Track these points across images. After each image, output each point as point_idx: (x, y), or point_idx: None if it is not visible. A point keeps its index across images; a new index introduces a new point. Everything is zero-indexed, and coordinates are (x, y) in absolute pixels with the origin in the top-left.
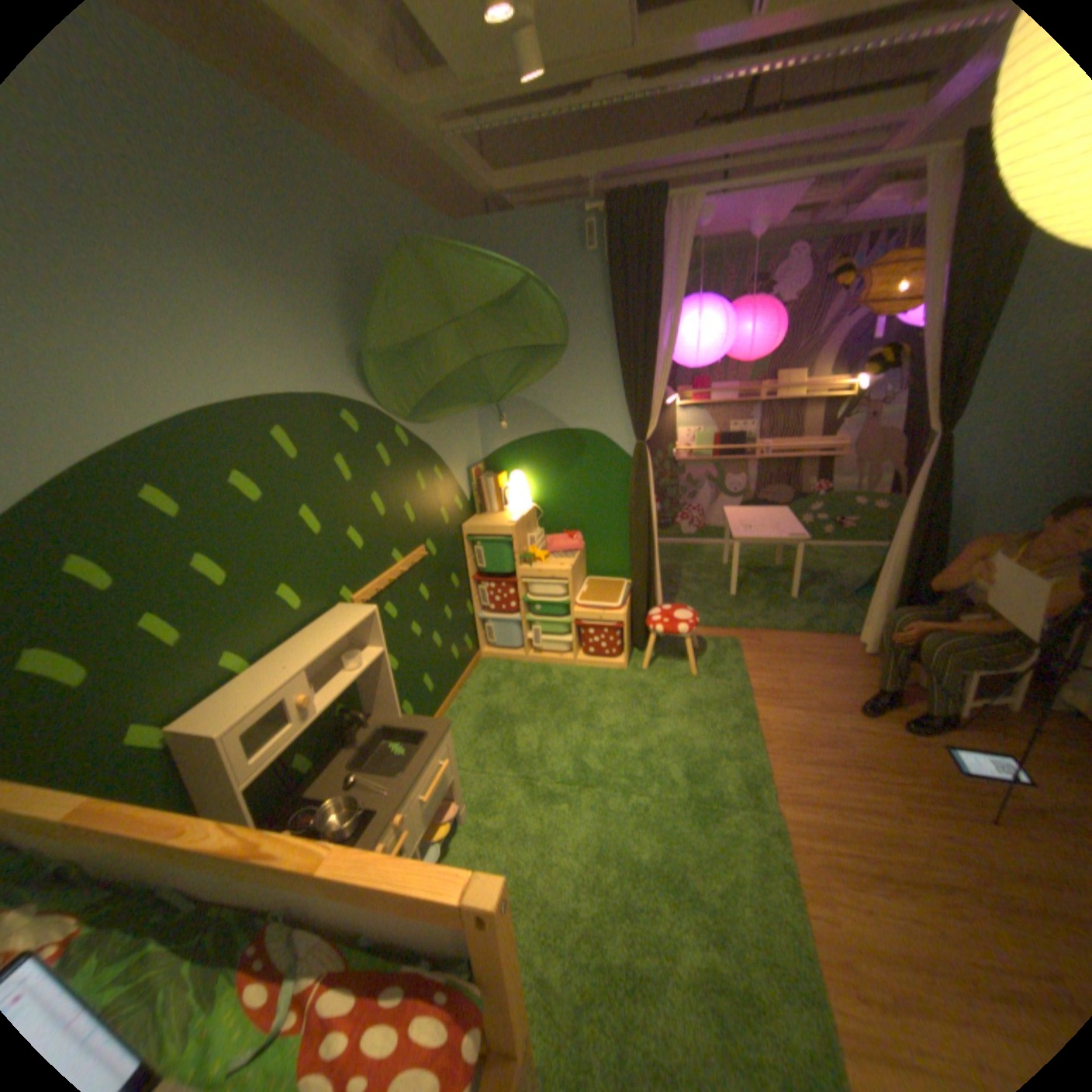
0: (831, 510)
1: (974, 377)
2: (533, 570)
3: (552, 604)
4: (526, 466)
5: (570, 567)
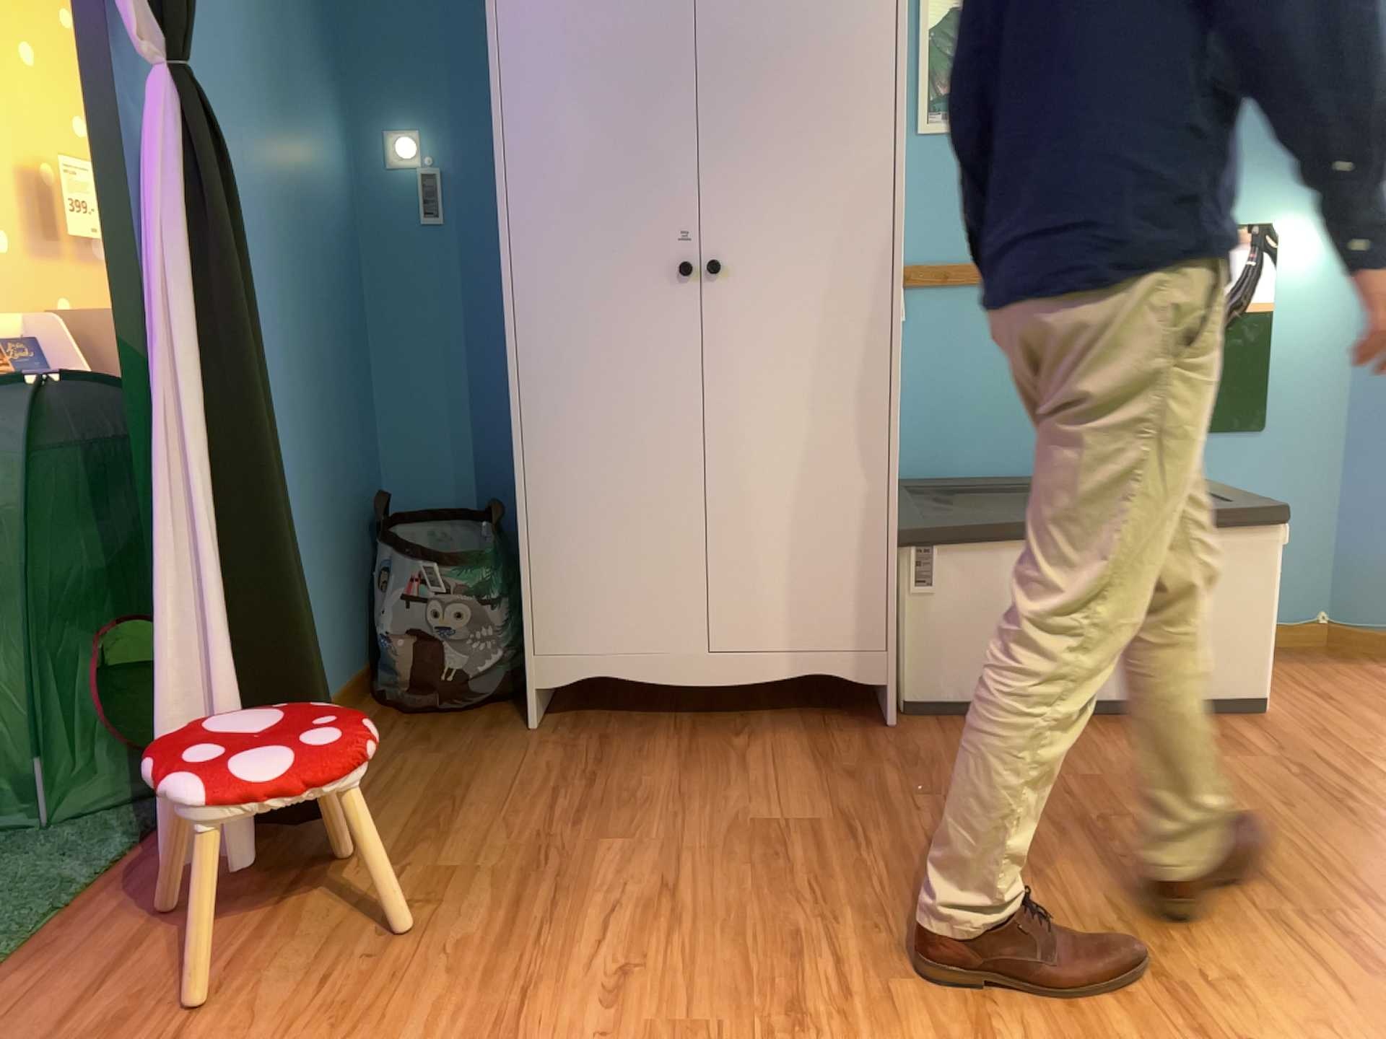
0: None
1: None
2: None
3: None
4: None
5: None
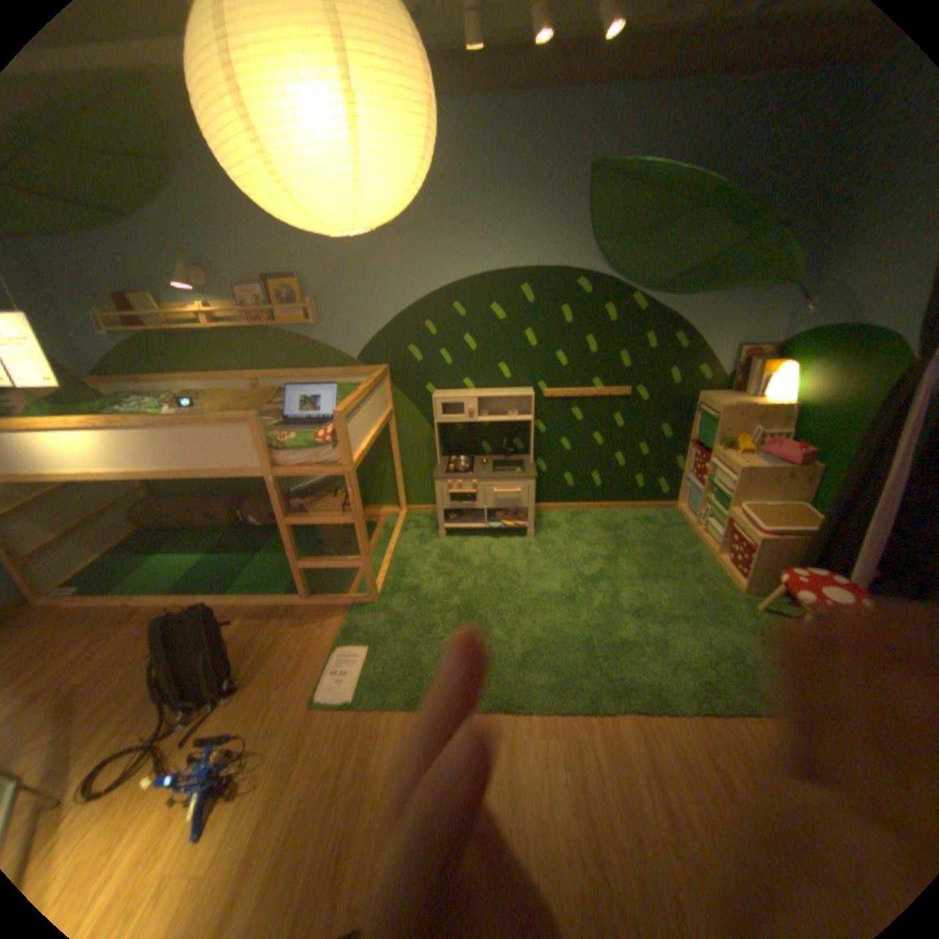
0: None
1: None
2: (721, 454)
3: (720, 492)
4: (812, 359)
5: (751, 468)
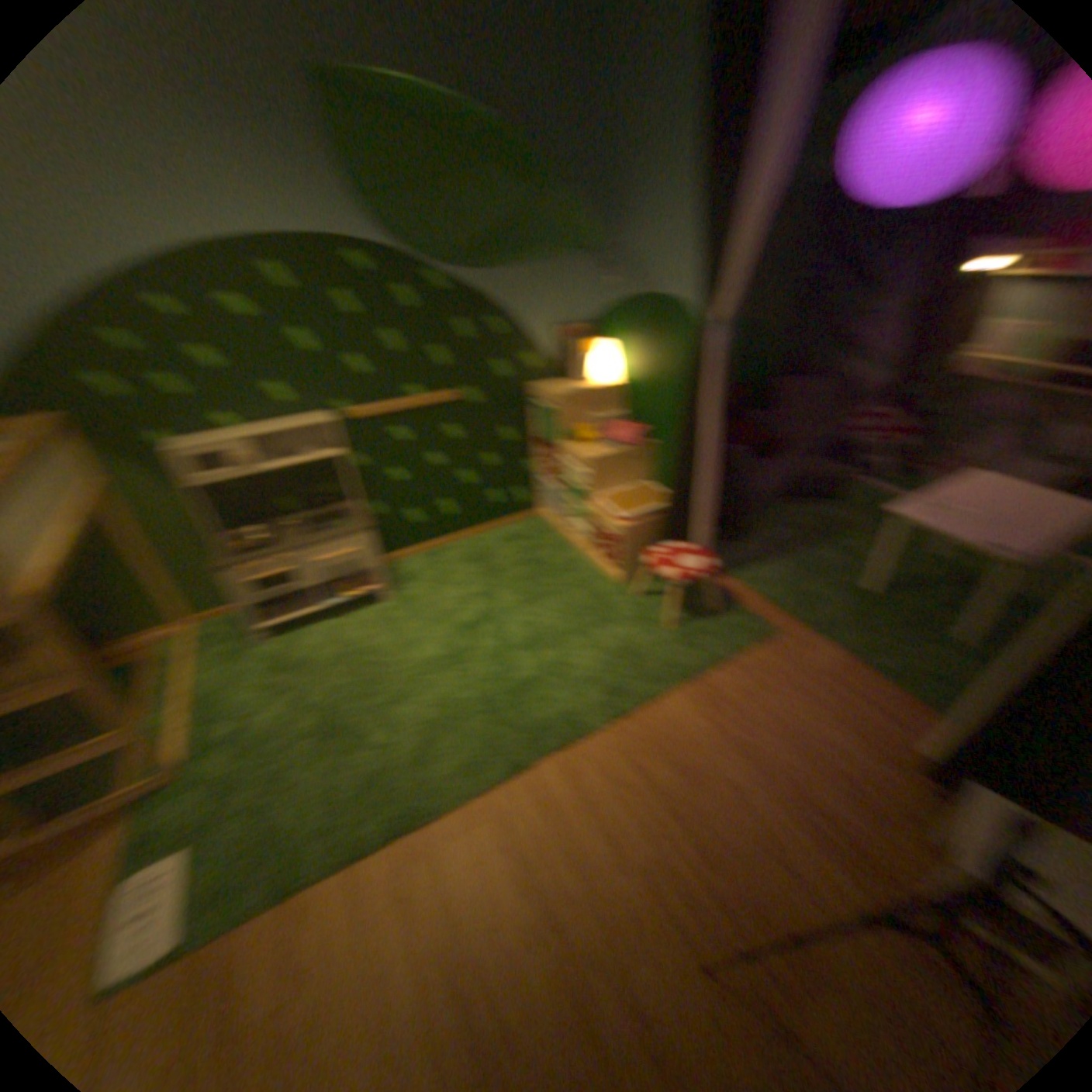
0: None
1: None
2: (573, 449)
3: (581, 491)
4: (629, 336)
5: (602, 459)
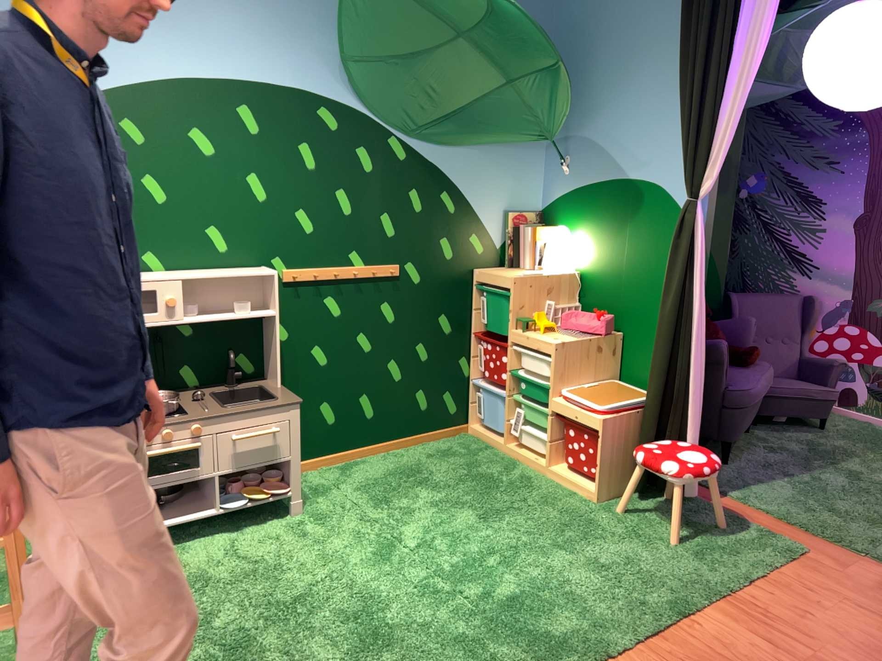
0: None
1: None
2: (524, 335)
3: (534, 383)
4: (580, 221)
5: (564, 342)
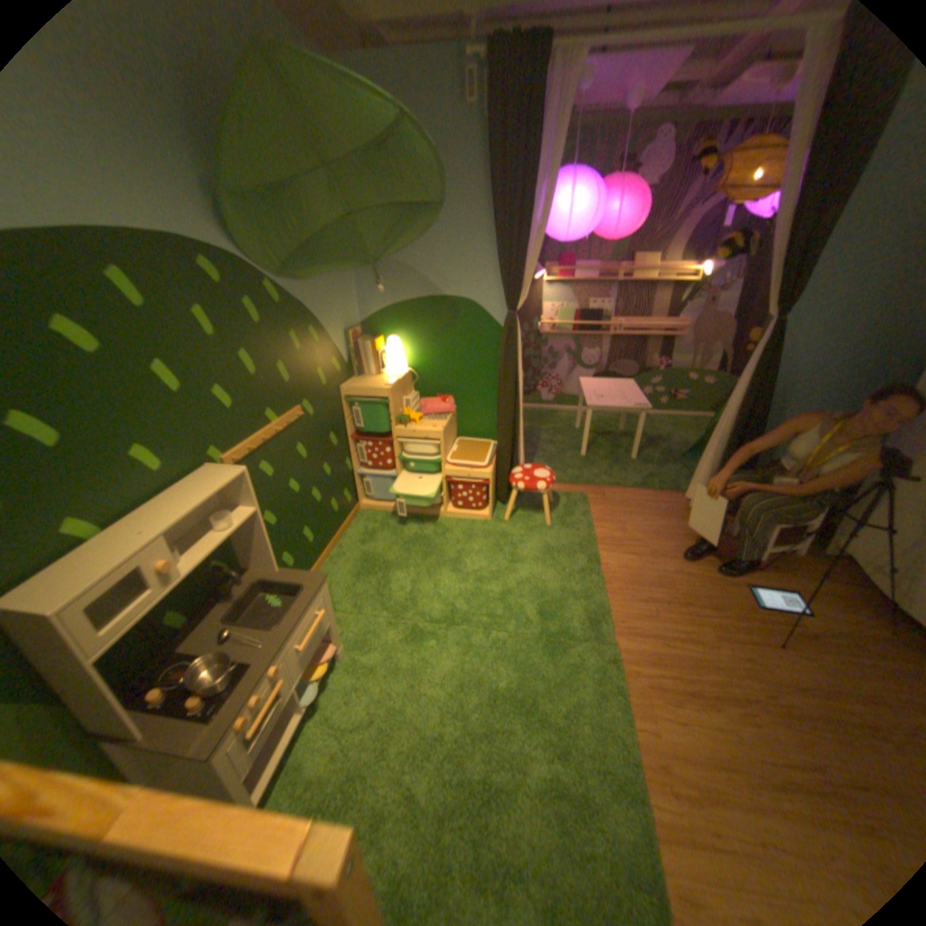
0: (668, 384)
1: (811, 267)
2: (408, 431)
3: (426, 463)
4: (402, 332)
5: (443, 429)
